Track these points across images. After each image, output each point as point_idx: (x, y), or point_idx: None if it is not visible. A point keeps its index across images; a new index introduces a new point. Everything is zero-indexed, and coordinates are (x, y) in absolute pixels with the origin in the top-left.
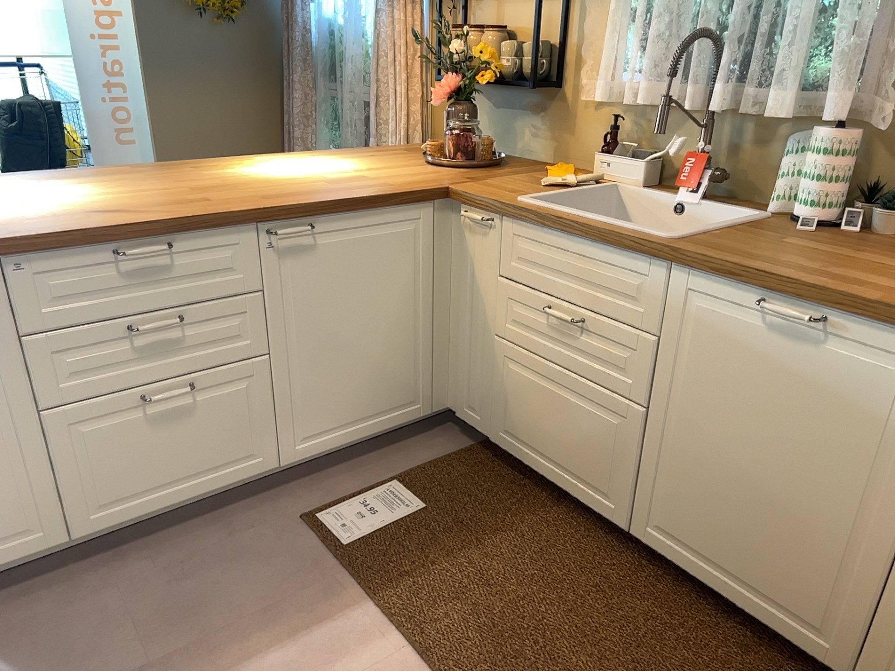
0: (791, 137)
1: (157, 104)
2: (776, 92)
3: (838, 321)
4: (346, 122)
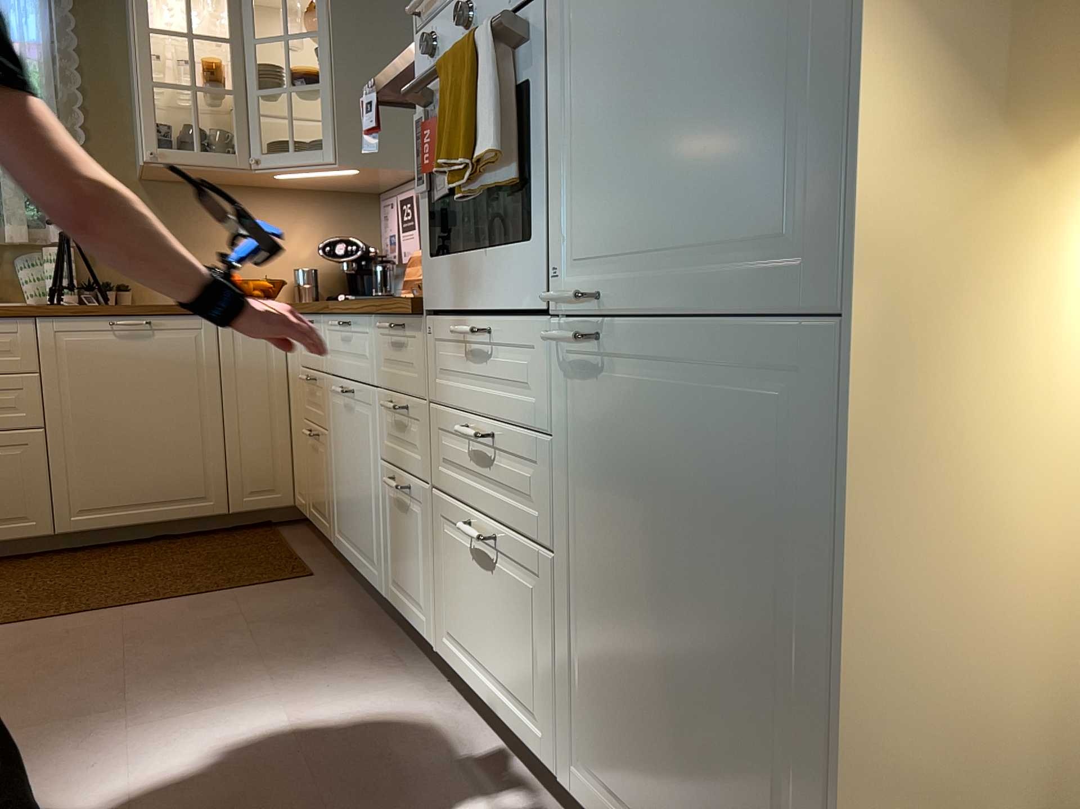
0: (20, 258)
1: None
2: (1, 229)
3: (157, 321)
4: None
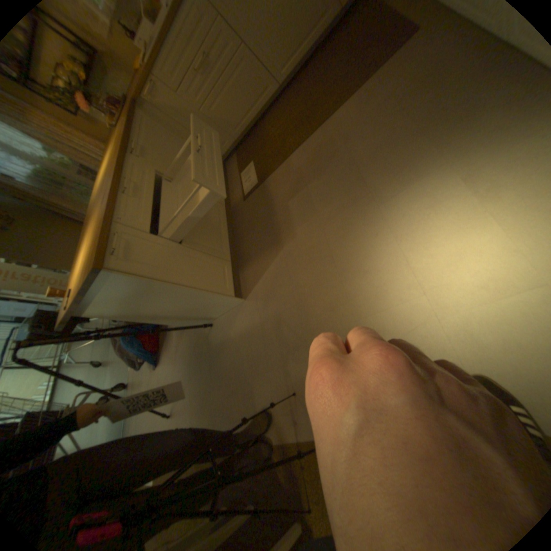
0: None
1: (51, 263)
2: None
3: None
4: (86, 184)
